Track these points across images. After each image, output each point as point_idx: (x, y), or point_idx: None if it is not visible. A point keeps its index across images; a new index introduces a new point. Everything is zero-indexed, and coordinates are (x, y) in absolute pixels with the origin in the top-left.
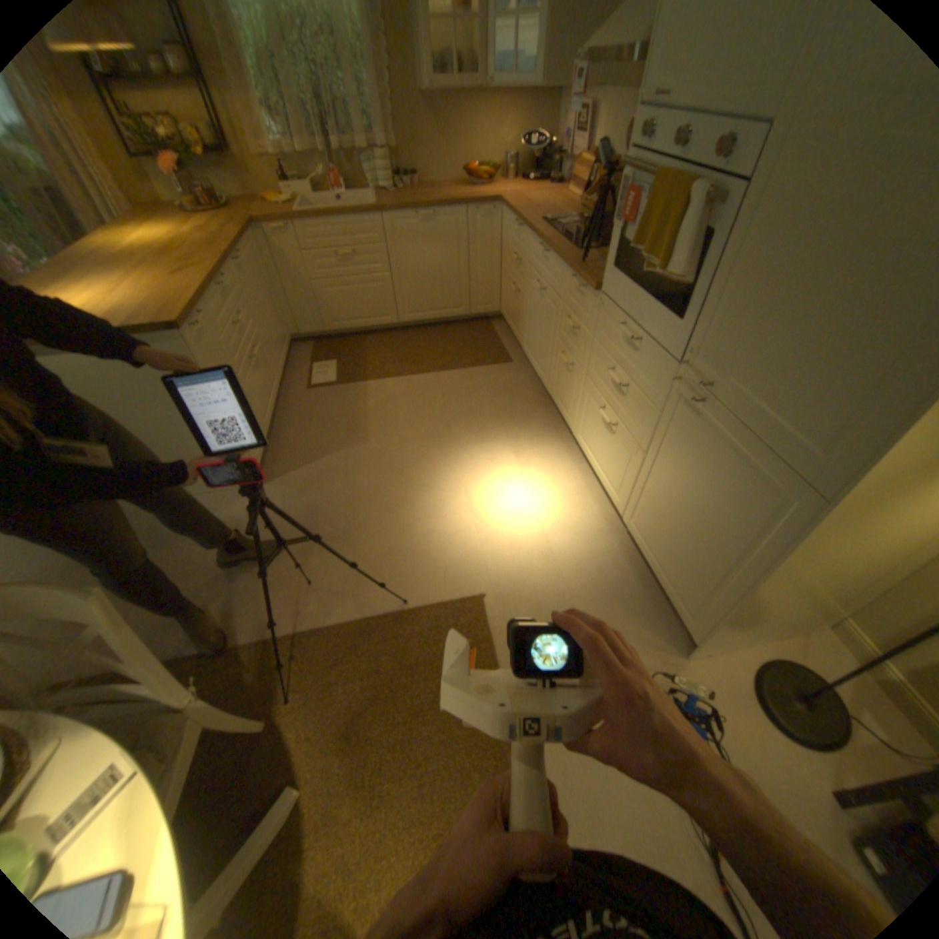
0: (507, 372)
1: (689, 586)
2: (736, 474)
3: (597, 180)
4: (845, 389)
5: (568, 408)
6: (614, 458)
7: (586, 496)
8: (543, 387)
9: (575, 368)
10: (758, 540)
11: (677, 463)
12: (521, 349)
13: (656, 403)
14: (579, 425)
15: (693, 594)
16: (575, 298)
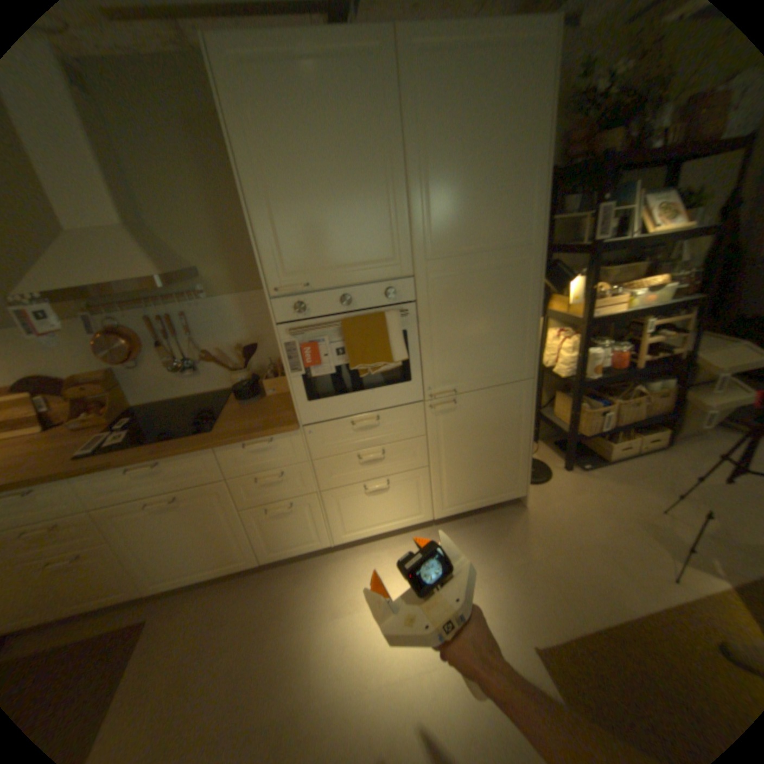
0: (164, 626)
1: (506, 477)
2: (495, 407)
3: (58, 402)
4: (516, 339)
5: (311, 534)
6: (402, 497)
7: (398, 548)
8: (241, 570)
9: (301, 499)
10: (521, 417)
11: (459, 439)
12: (142, 595)
13: (420, 431)
14: (338, 527)
15: (510, 477)
16: (258, 456)
